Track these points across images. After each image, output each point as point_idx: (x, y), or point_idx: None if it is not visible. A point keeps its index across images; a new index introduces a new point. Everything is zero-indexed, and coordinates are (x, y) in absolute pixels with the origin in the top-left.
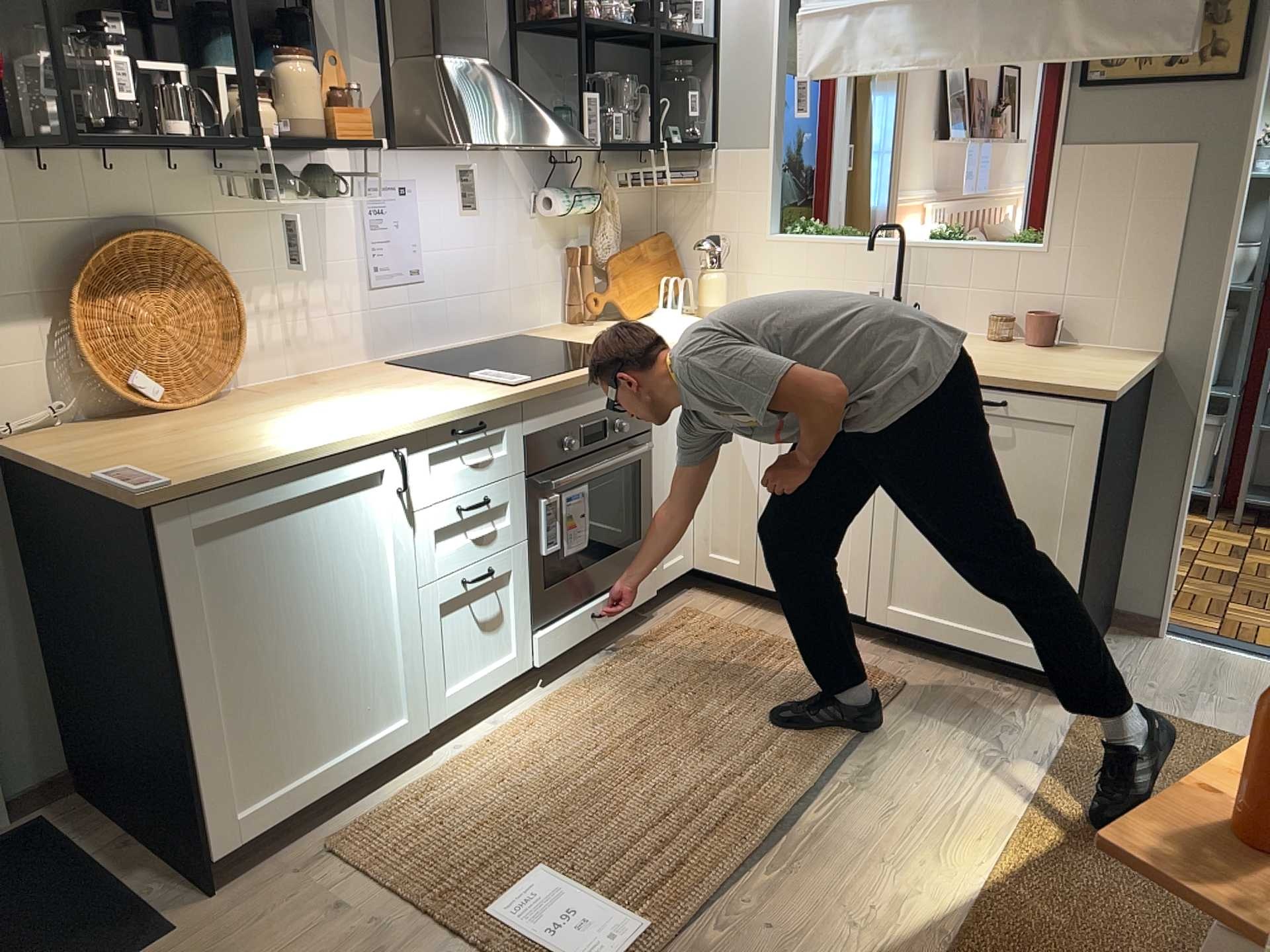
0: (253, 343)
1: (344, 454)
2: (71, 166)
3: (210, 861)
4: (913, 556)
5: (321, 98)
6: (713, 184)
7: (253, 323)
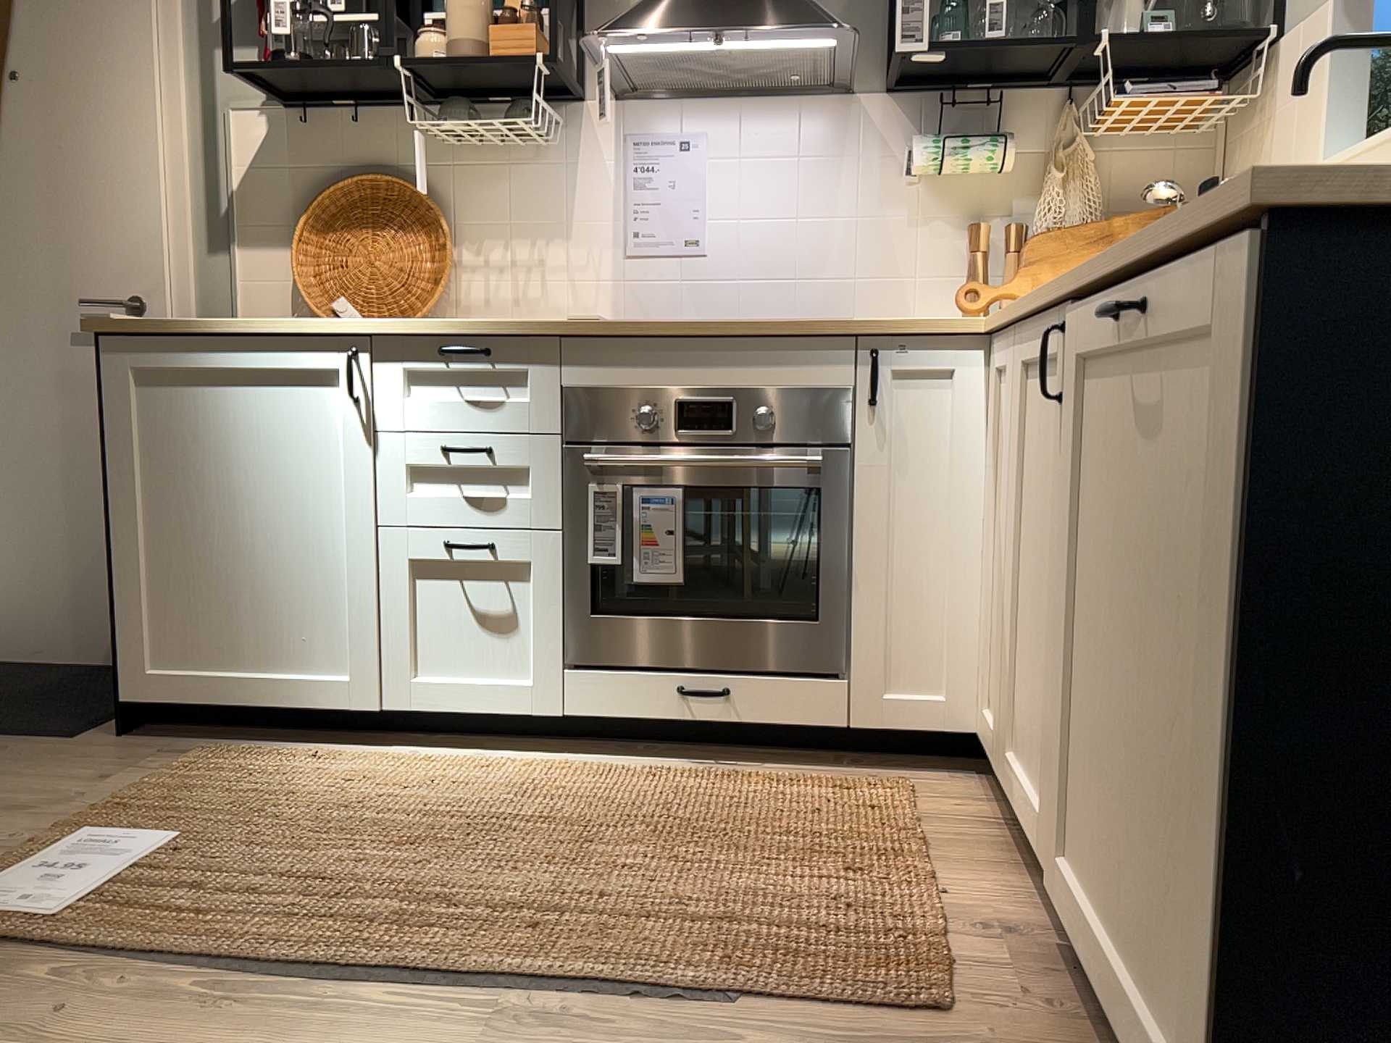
0: (474, 294)
1: (287, 337)
2: (330, 120)
3: (119, 699)
4: (1093, 743)
5: (473, 17)
6: (1257, 103)
7: (476, 275)
